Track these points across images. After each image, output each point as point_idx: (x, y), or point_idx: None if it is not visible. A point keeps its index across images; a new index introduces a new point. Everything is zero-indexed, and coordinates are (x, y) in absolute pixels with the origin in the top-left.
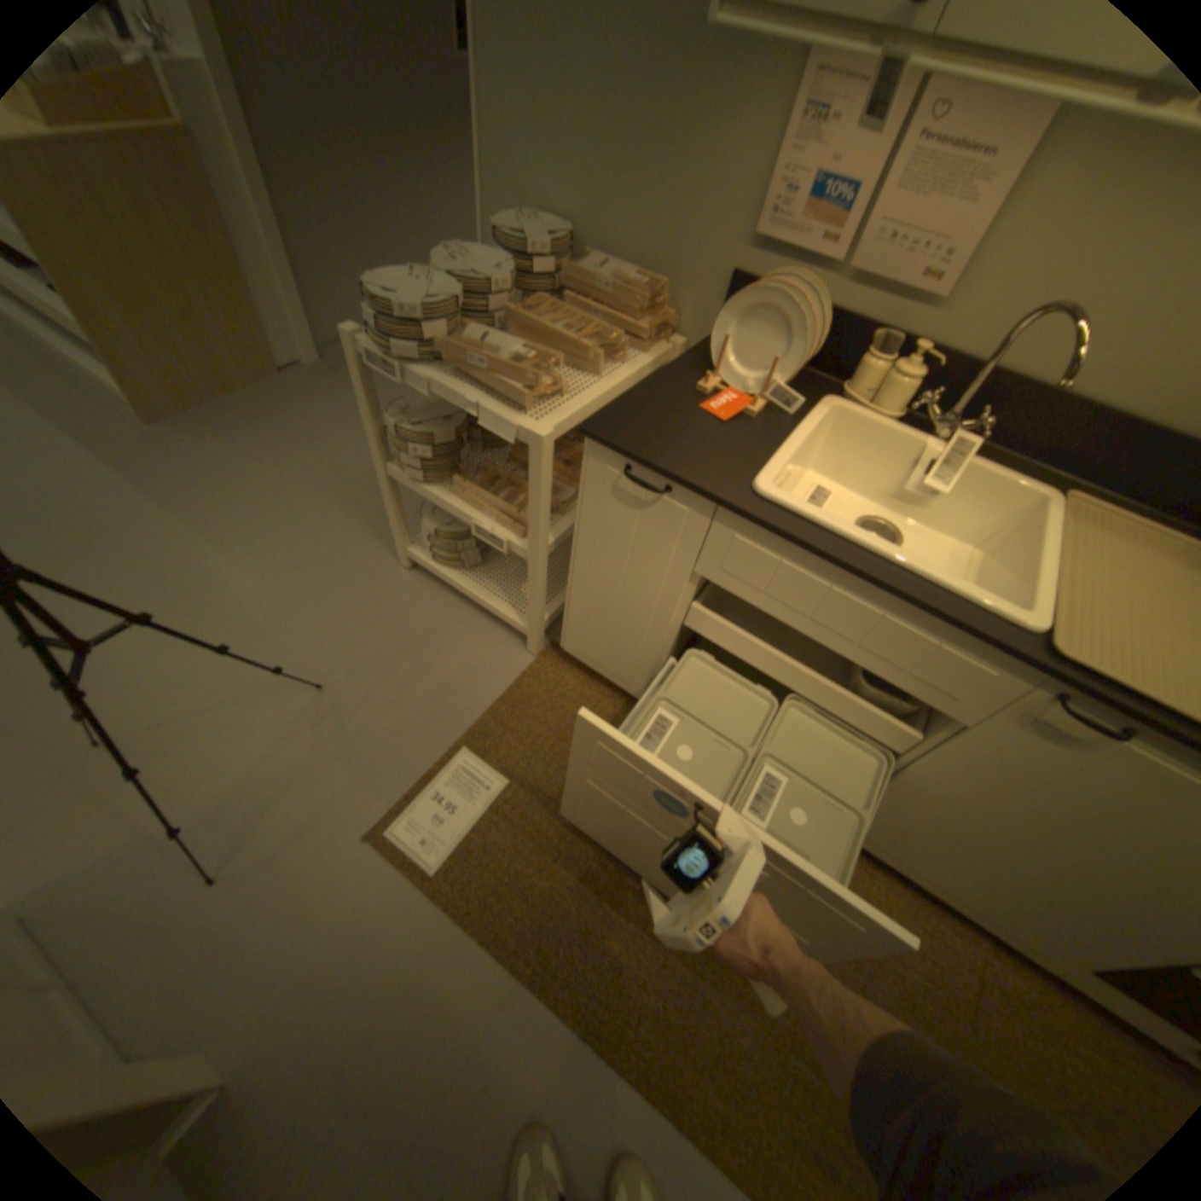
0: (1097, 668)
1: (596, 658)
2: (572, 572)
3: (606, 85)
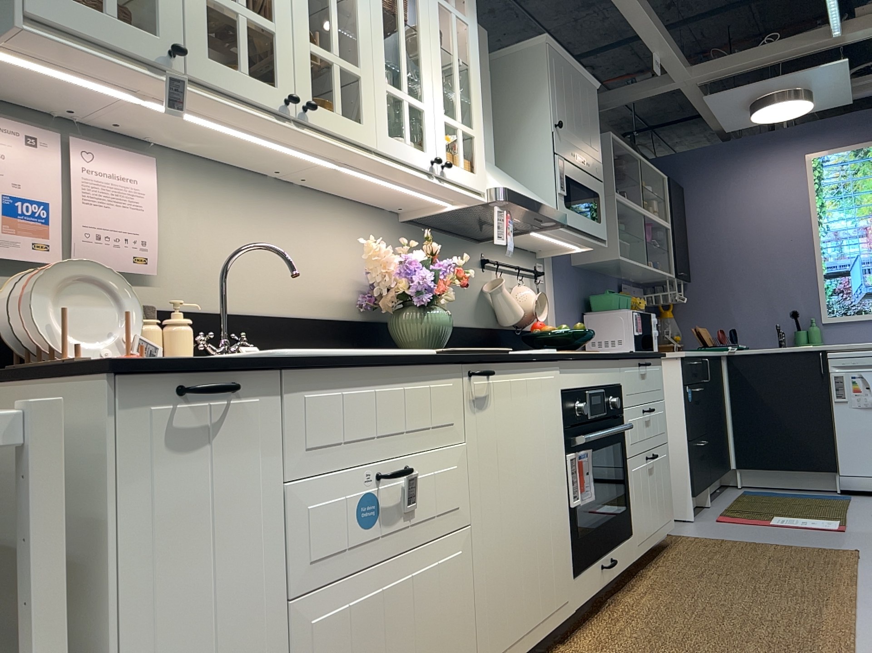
0: (459, 353)
1: None
2: None
3: None
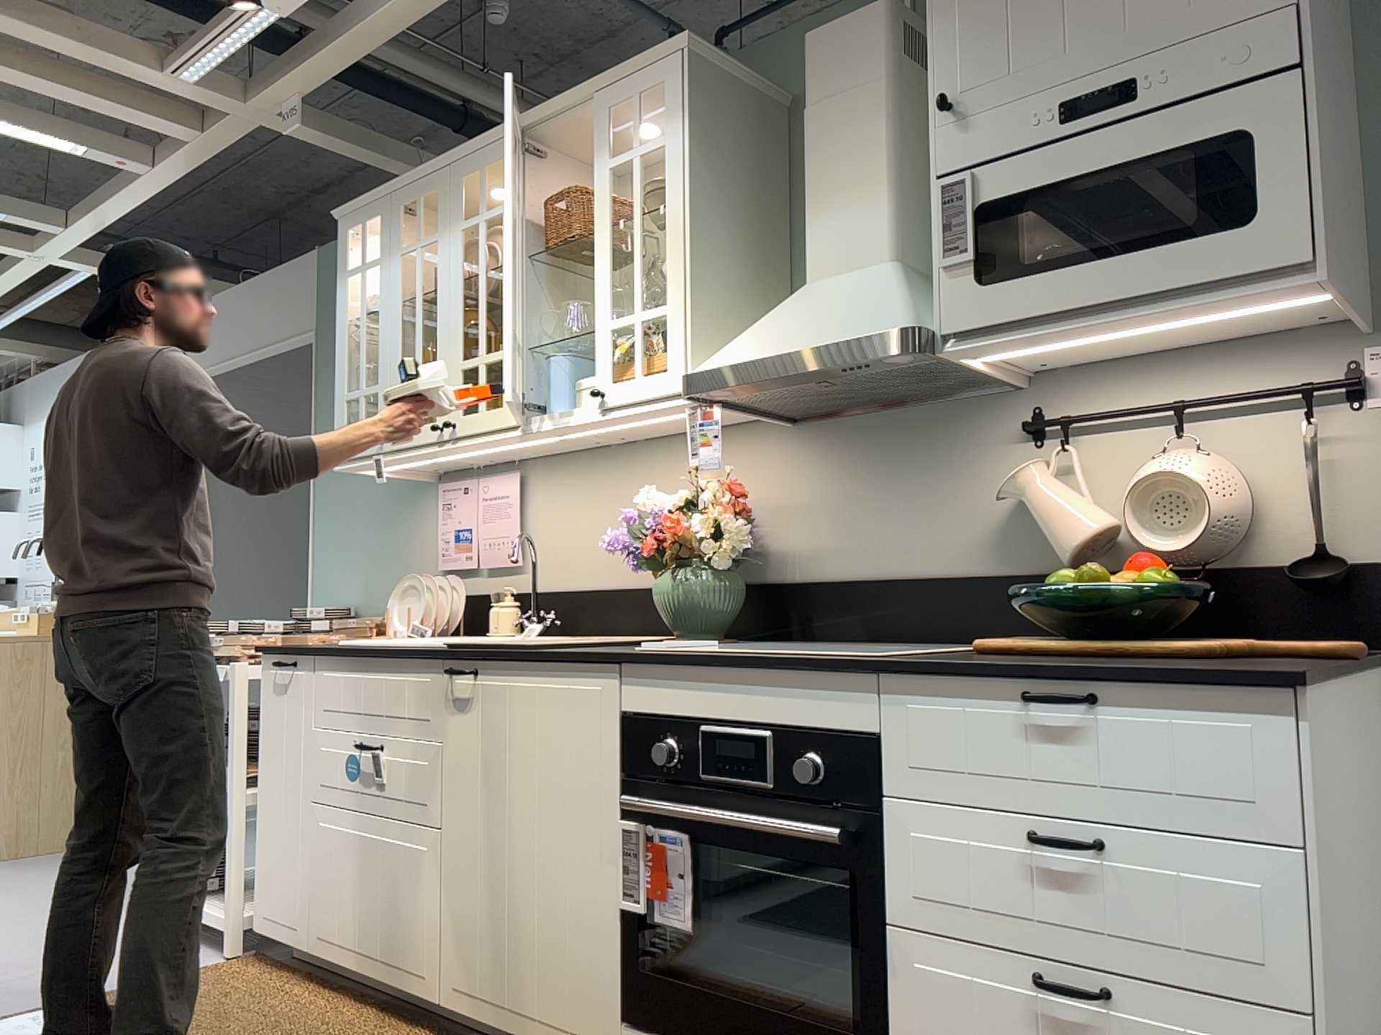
0: (460, 647)
1: (275, 911)
2: (258, 798)
3: (370, 530)
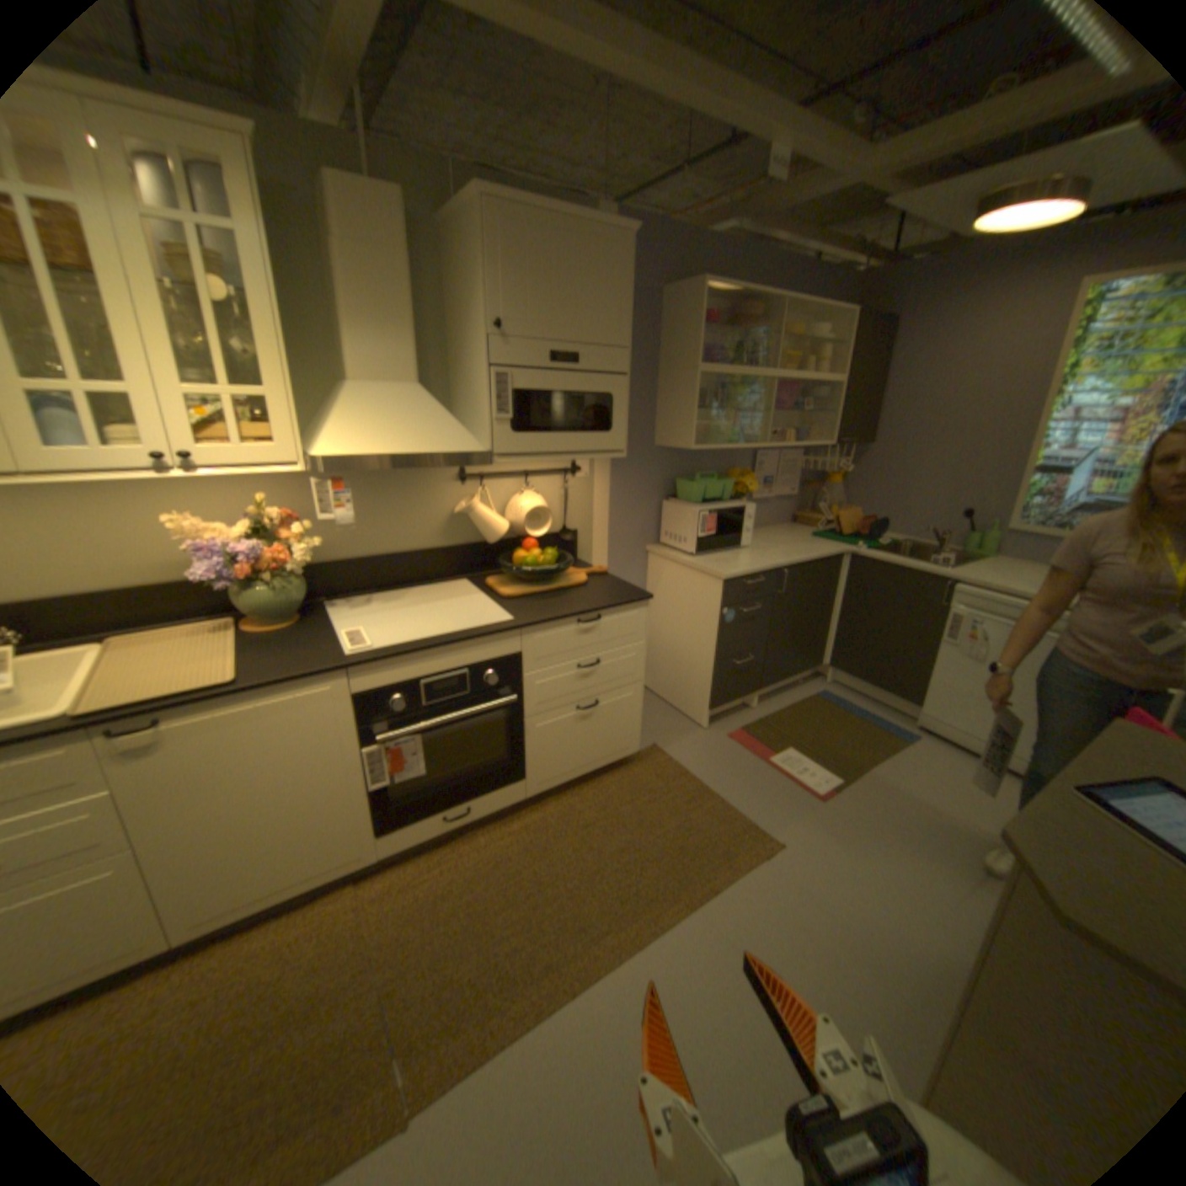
0: (107, 708)
1: None
2: None
3: None
